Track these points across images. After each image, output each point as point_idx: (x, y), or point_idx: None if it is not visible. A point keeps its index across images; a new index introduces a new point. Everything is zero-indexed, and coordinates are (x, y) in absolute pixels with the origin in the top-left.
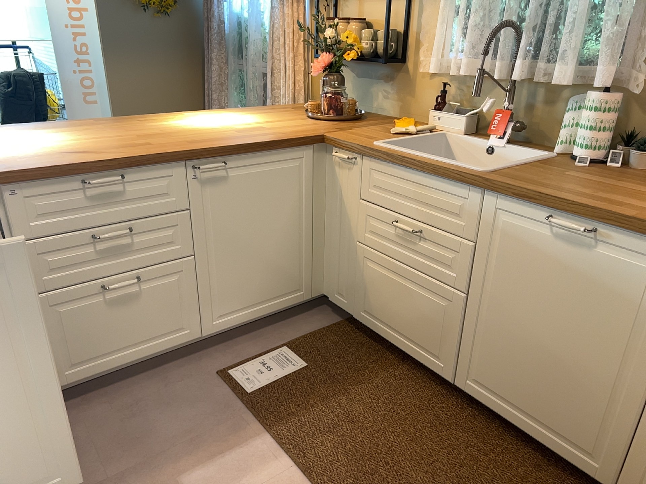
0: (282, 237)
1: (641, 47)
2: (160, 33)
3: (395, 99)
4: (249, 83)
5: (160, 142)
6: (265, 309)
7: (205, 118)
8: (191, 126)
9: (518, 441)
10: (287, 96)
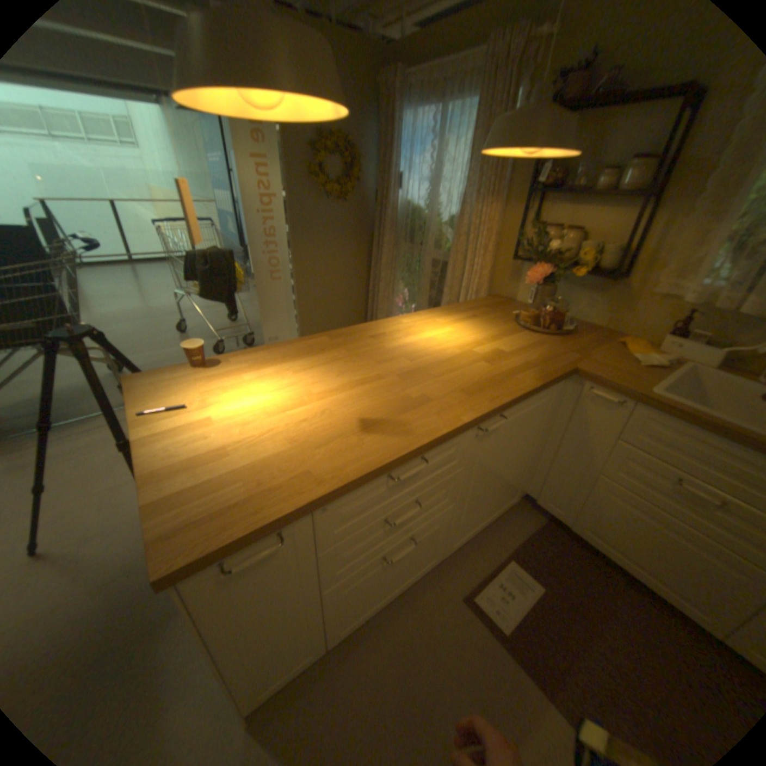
0: (519, 464)
1: None
2: (337, 216)
3: (606, 309)
4: (421, 267)
5: (433, 392)
6: (490, 522)
7: (428, 329)
8: (432, 350)
9: None
10: (470, 288)
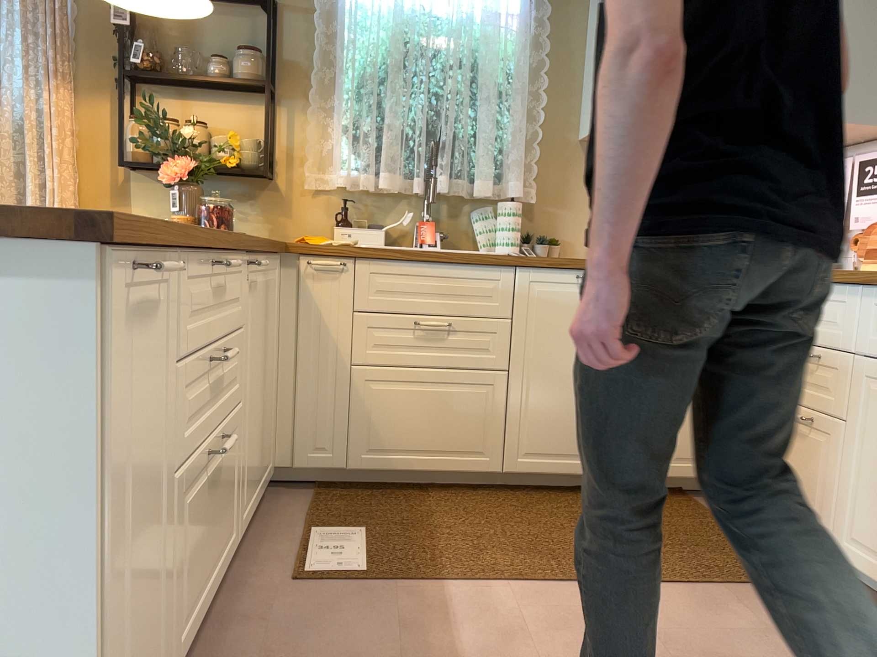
0: (267, 380)
1: (524, 169)
2: None
3: (262, 221)
4: None
5: None
6: (258, 493)
7: None
8: None
9: (569, 493)
10: None
